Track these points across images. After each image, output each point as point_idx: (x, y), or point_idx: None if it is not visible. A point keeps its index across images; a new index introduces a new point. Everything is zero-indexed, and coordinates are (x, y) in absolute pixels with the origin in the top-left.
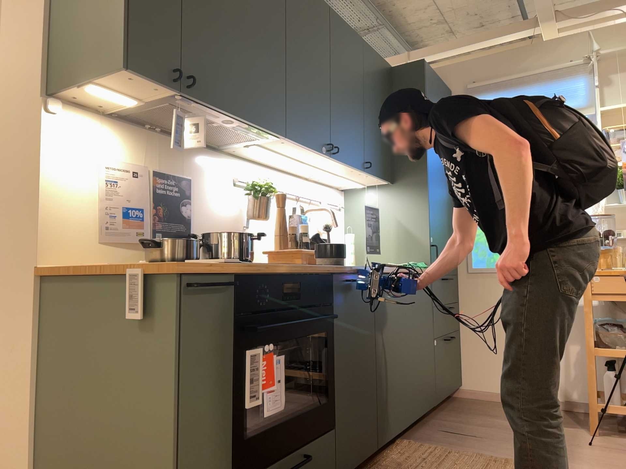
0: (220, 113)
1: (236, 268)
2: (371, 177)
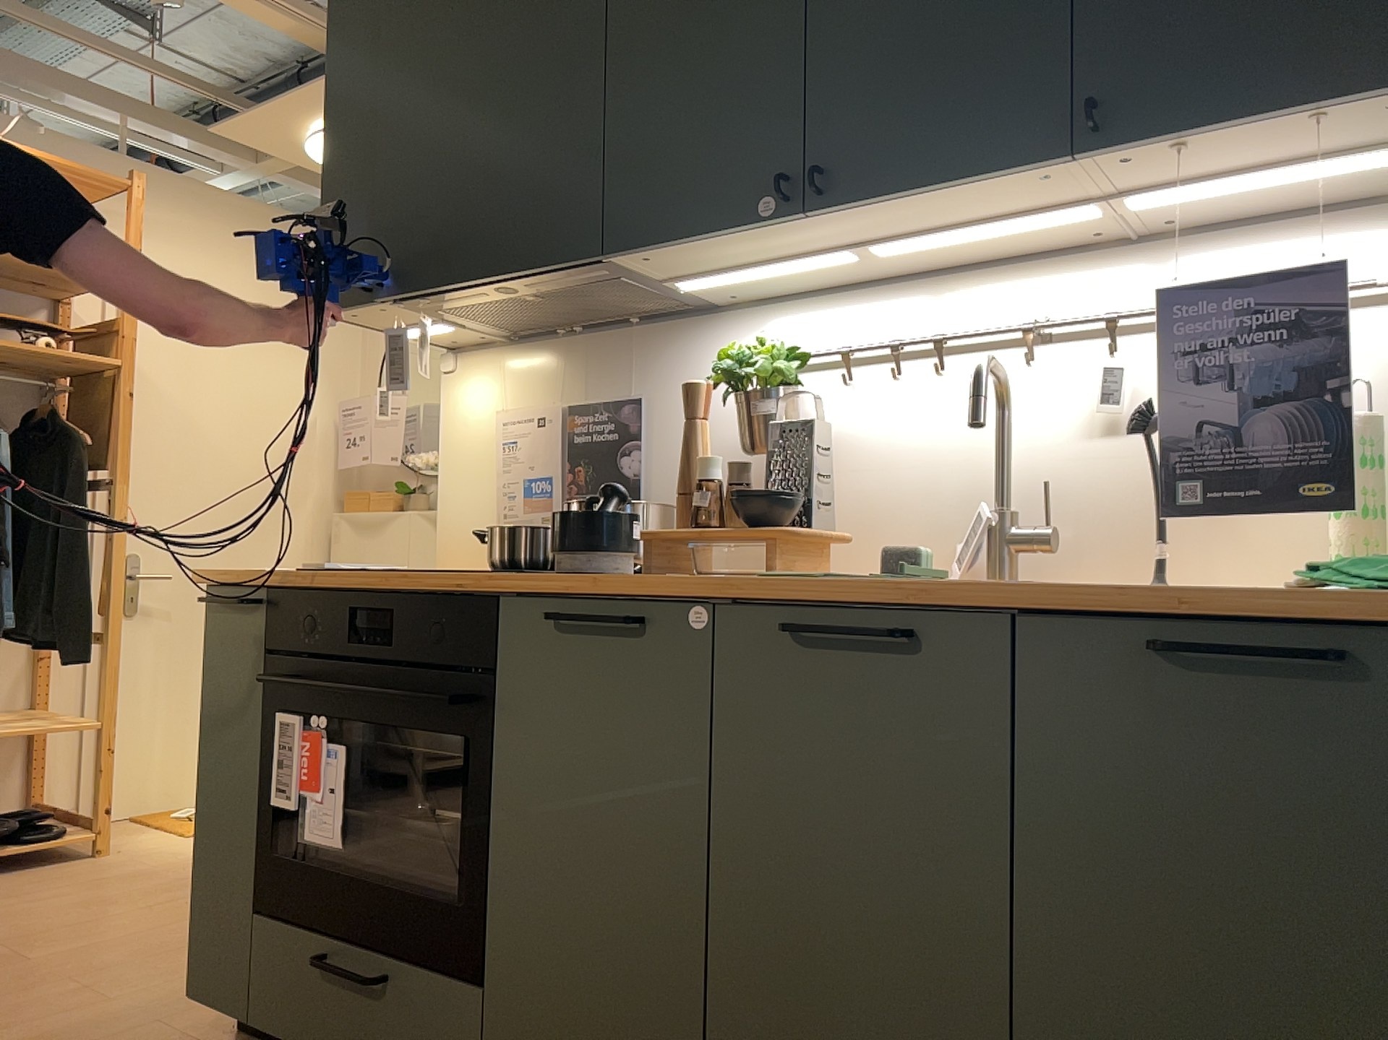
0: (462, 291)
1: (259, 577)
2: (1237, 136)
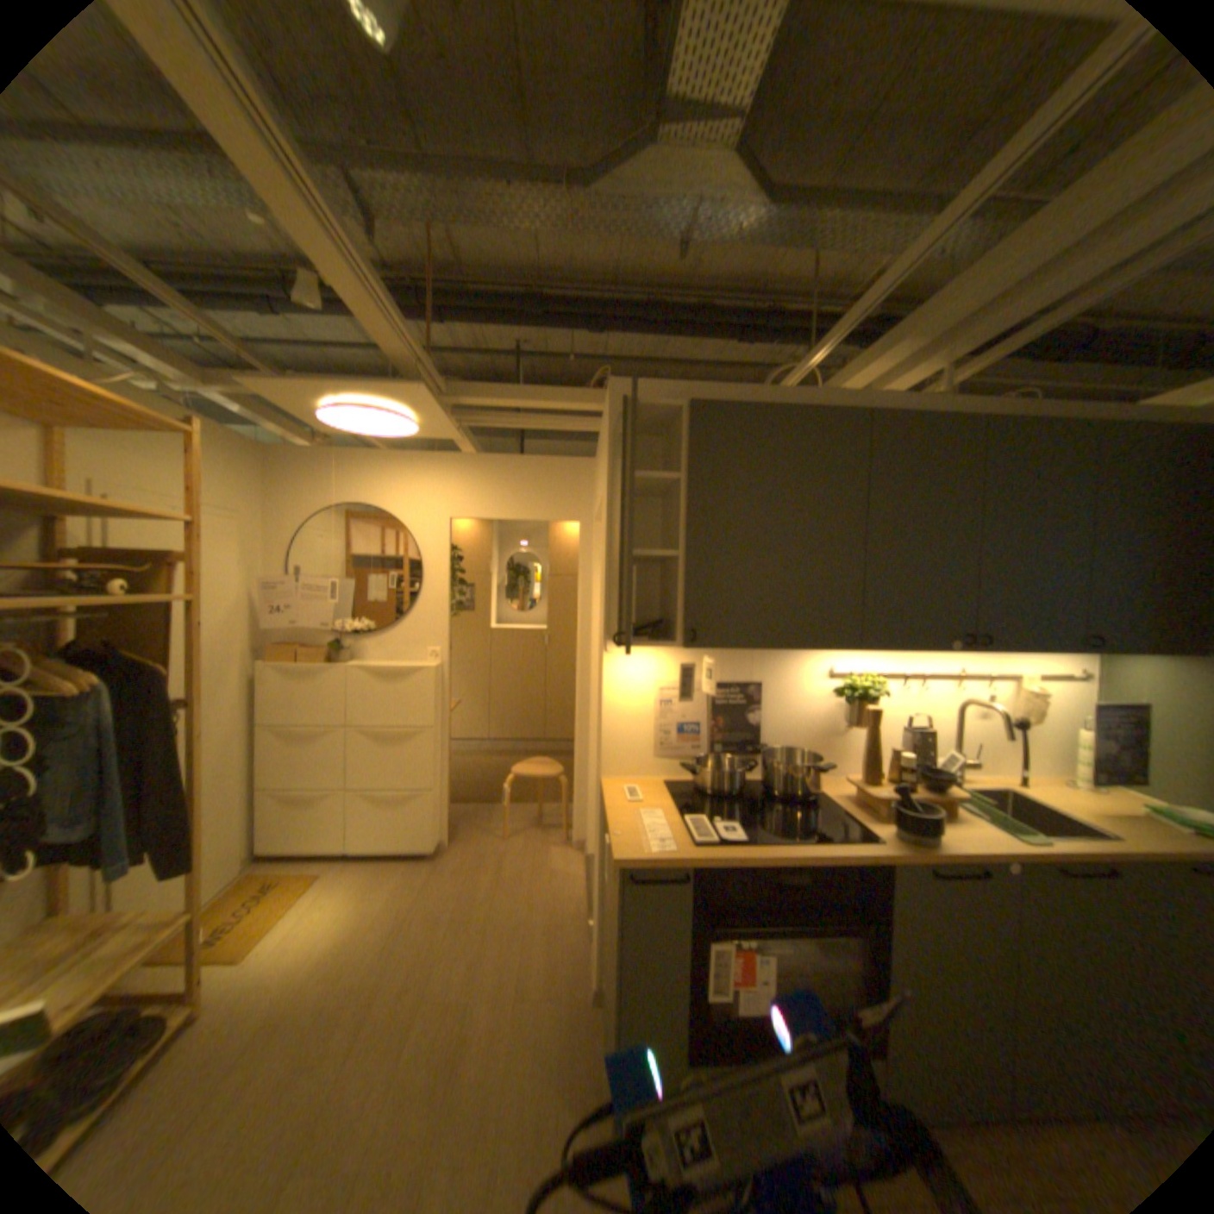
0: (744, 649)
1: (693, 864)
2: (1122, 652)
